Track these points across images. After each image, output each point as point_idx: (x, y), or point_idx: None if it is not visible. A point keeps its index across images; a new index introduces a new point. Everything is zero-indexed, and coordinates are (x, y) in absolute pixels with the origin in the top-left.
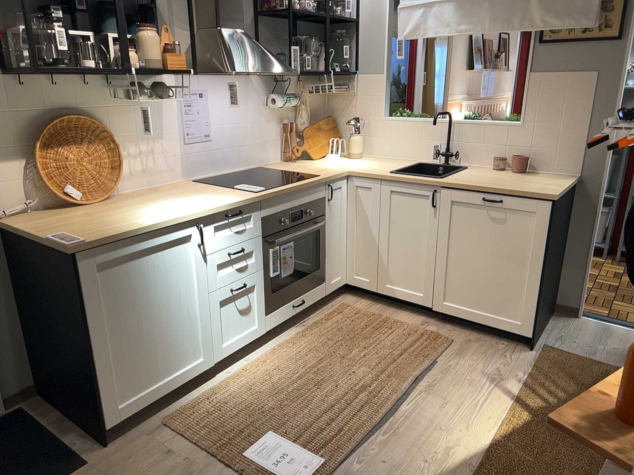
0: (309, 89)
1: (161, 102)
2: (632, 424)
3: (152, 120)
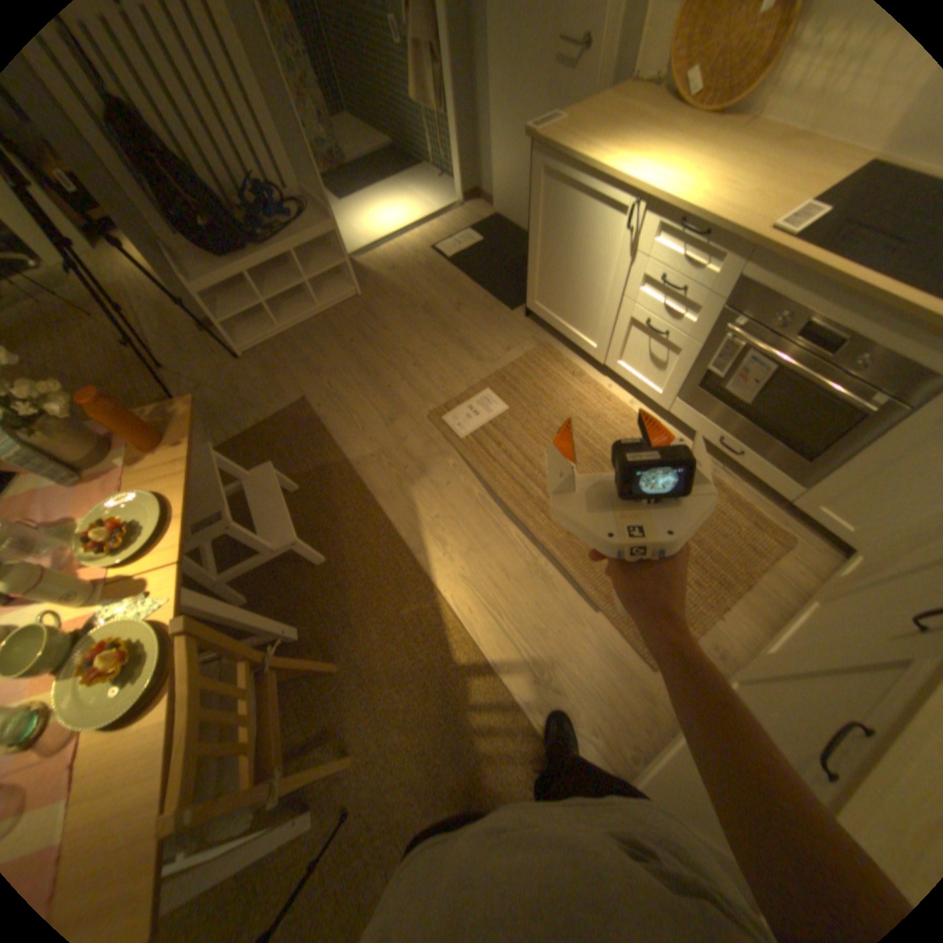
0: None
1: None
2: (151, 437)
3: None
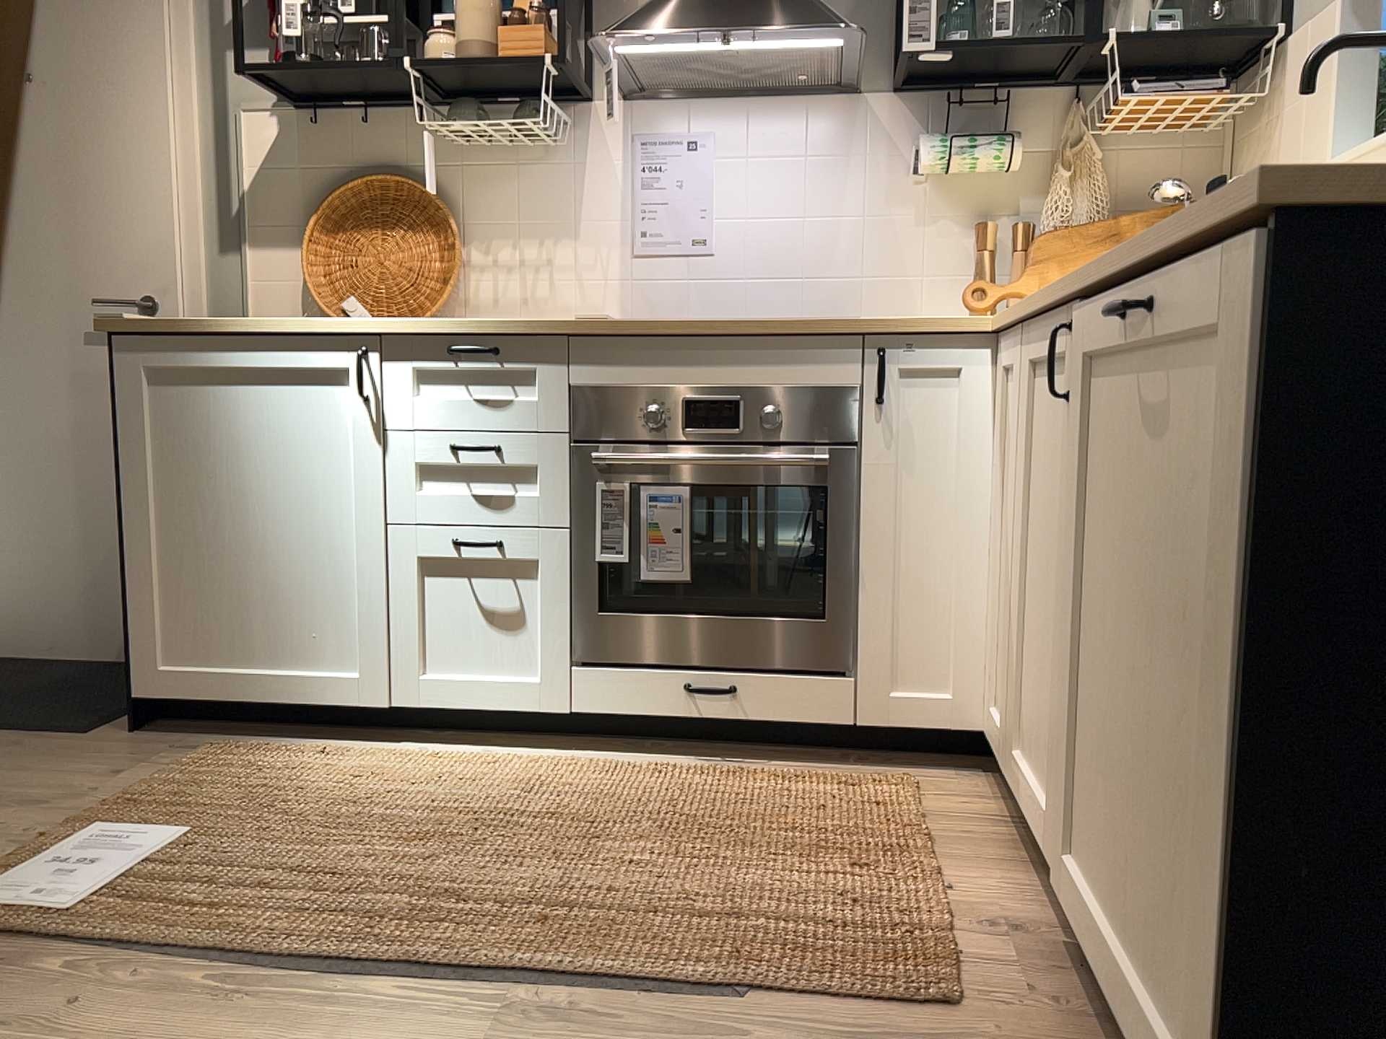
0: (1087, 119)
1: (580, 156)
2: None
3: (553, 195)
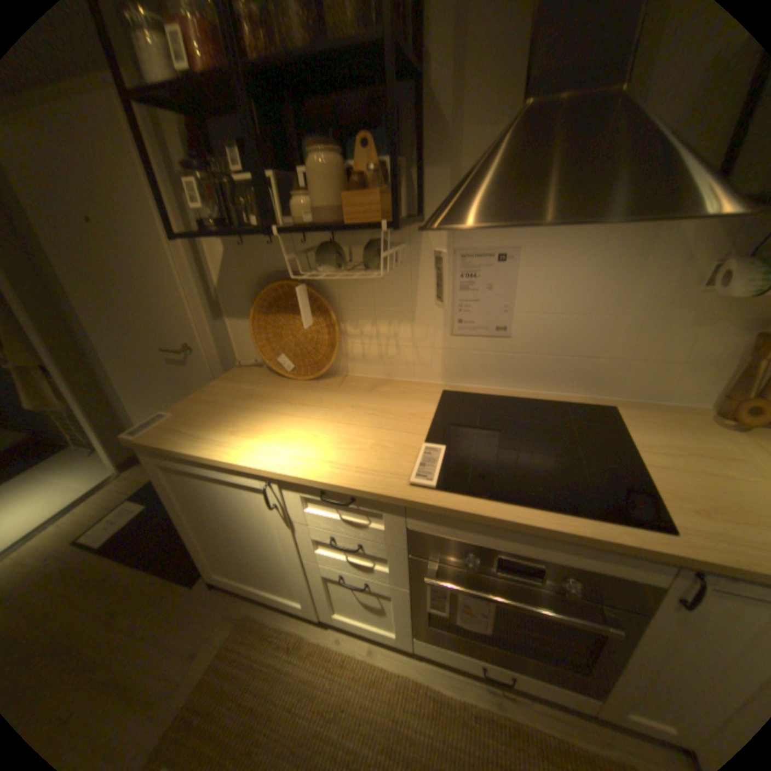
0: None
1: (417, 264)
2: None
3: (399, 291)
